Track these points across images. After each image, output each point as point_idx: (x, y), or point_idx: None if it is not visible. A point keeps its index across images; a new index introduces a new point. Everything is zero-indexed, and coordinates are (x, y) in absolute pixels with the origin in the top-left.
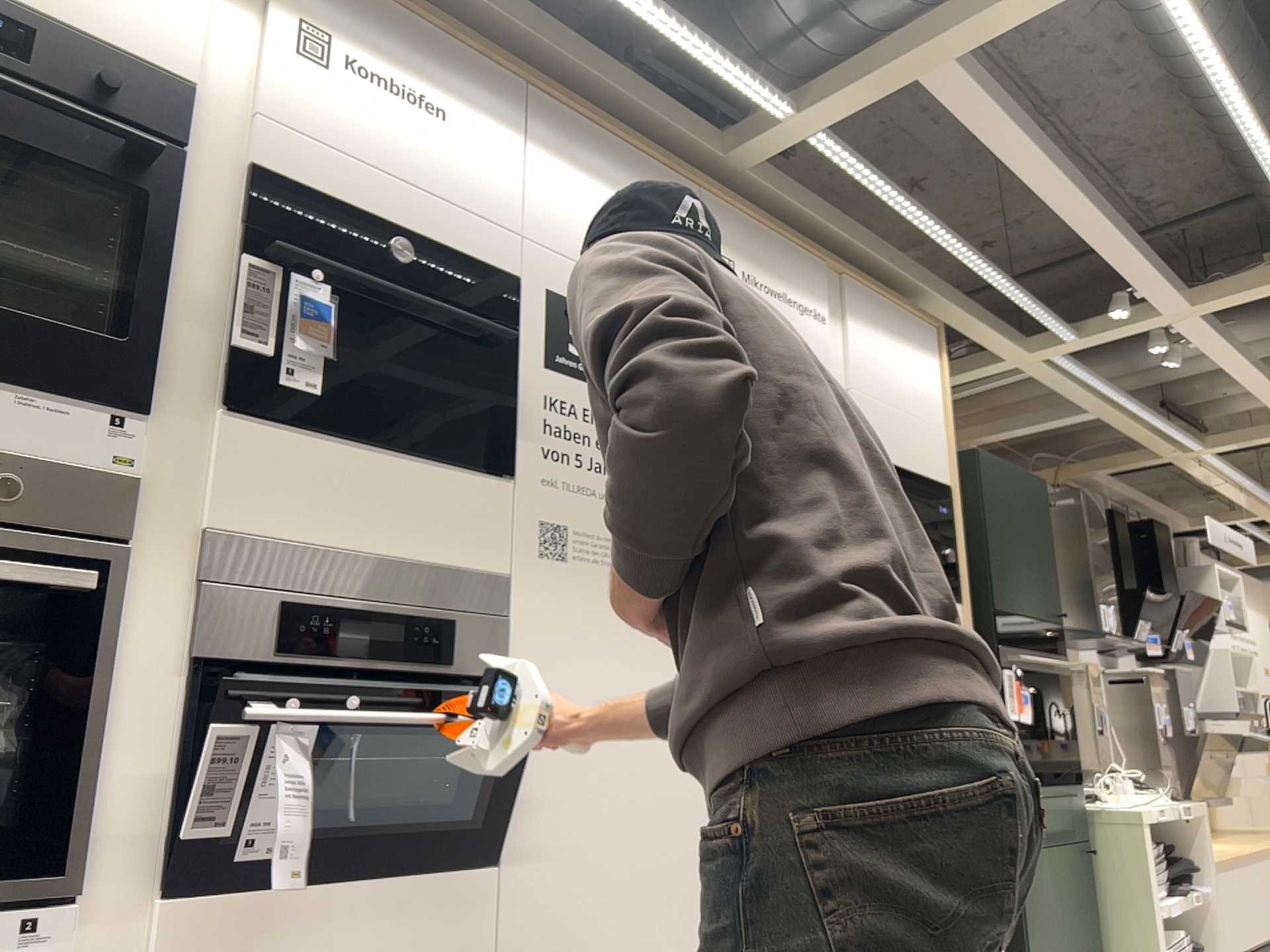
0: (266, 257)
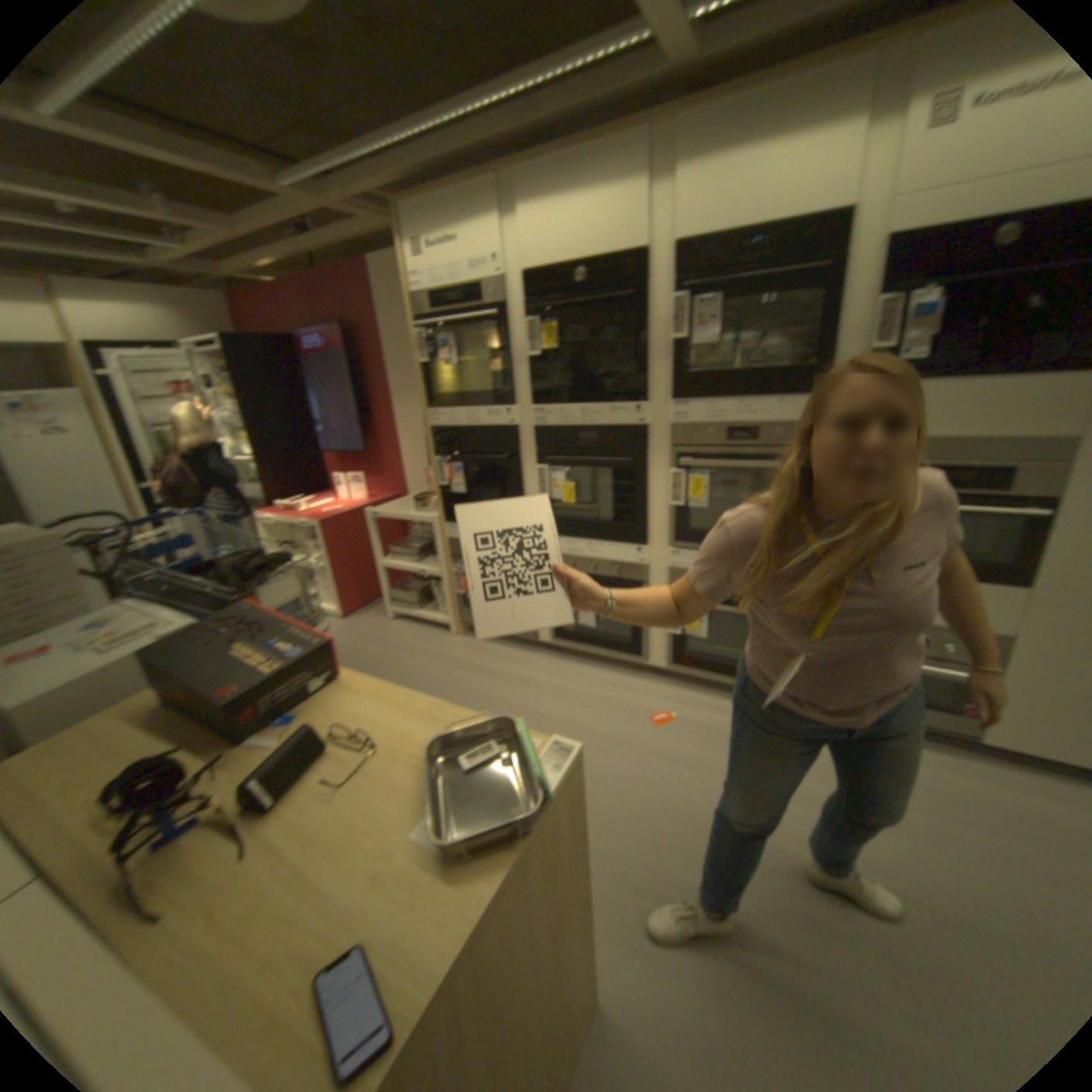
0: (894, 290)
